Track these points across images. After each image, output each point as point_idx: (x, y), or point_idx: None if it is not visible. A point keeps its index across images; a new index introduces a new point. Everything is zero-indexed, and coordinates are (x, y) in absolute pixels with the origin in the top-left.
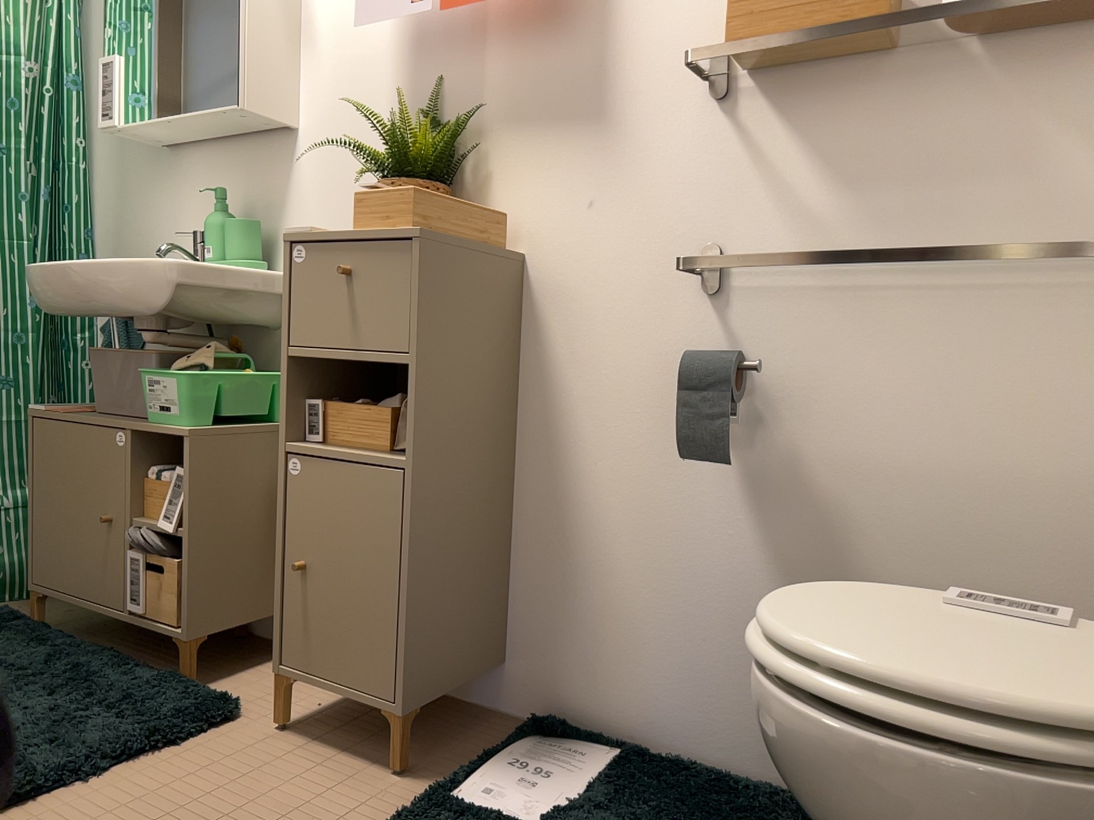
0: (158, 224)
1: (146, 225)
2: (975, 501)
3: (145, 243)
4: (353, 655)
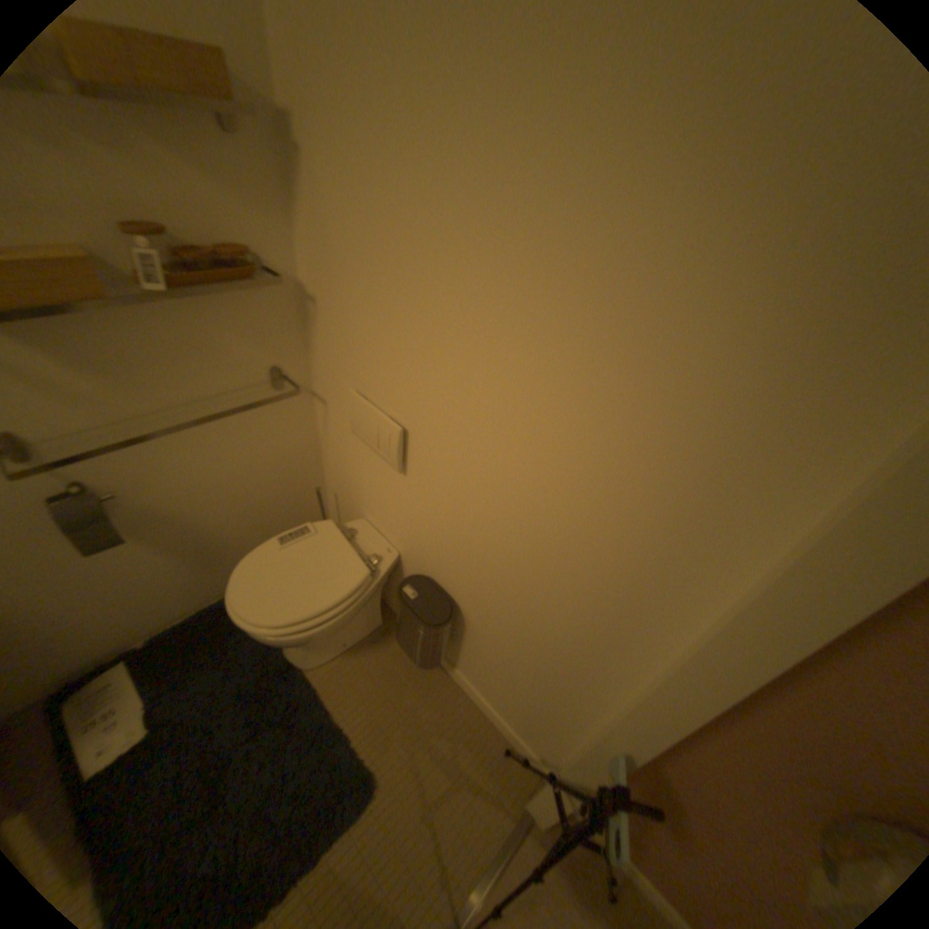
0: None
1: None
2: (235, 482)
3: None
4: None
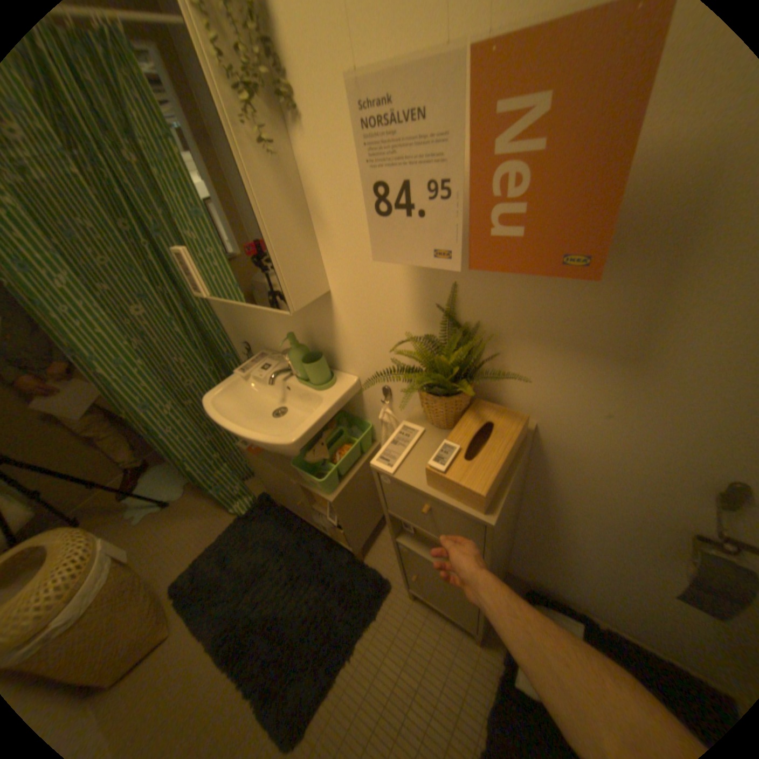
0: (251, 321)
1: (244, 320)
2: None
3: (248, 329)
4: (452, 613)
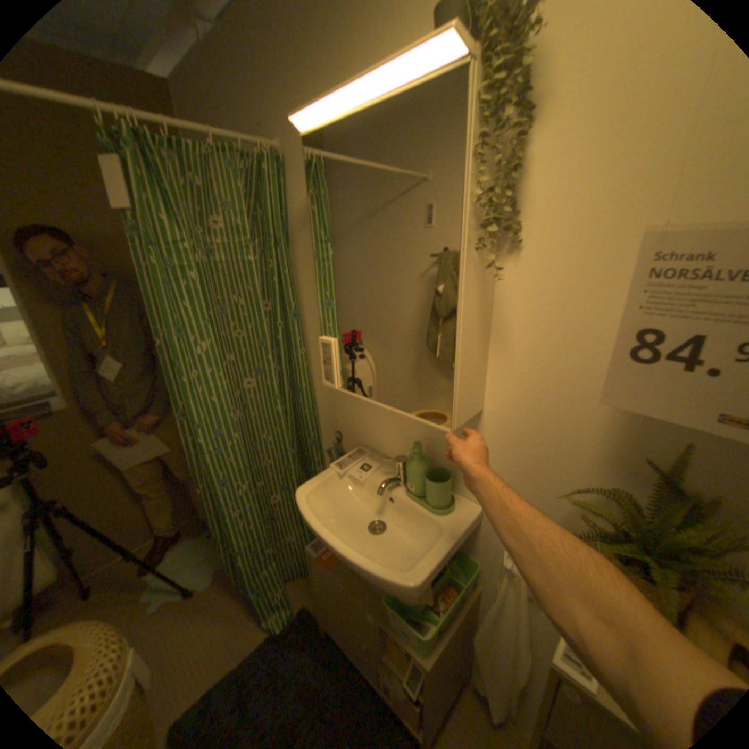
0: (357, 413)
1: (348, 409)
2: None
3: (349, 420)
4: None
